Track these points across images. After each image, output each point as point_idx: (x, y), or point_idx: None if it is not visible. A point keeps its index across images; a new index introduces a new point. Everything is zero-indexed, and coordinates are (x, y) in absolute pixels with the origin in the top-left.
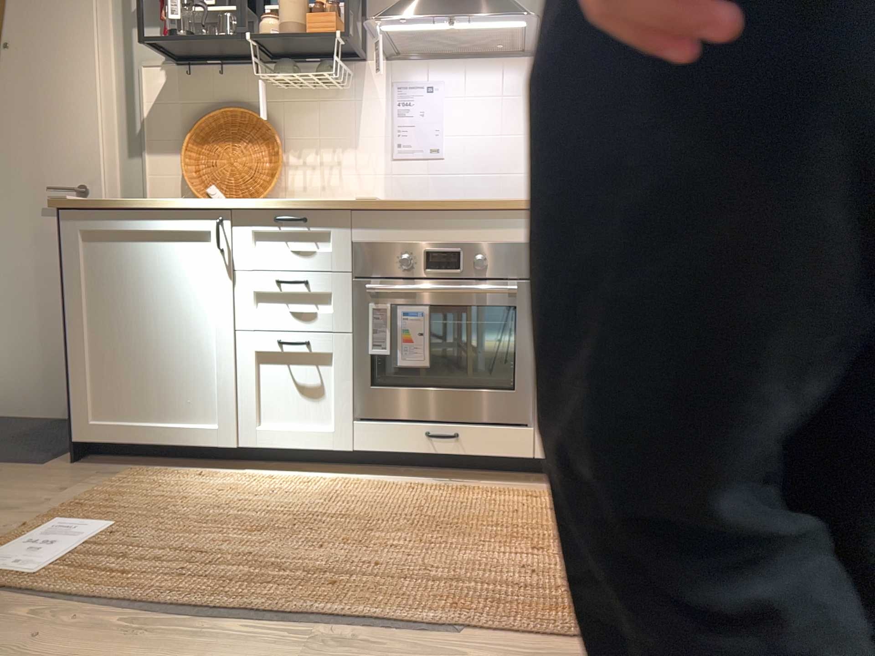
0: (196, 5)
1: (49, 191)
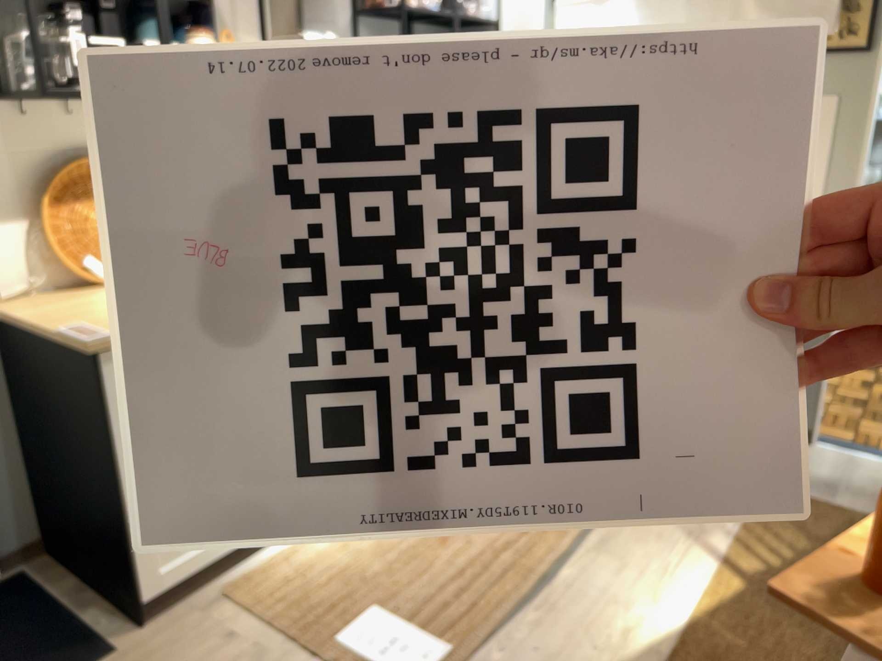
0: (25, 19)
1: None
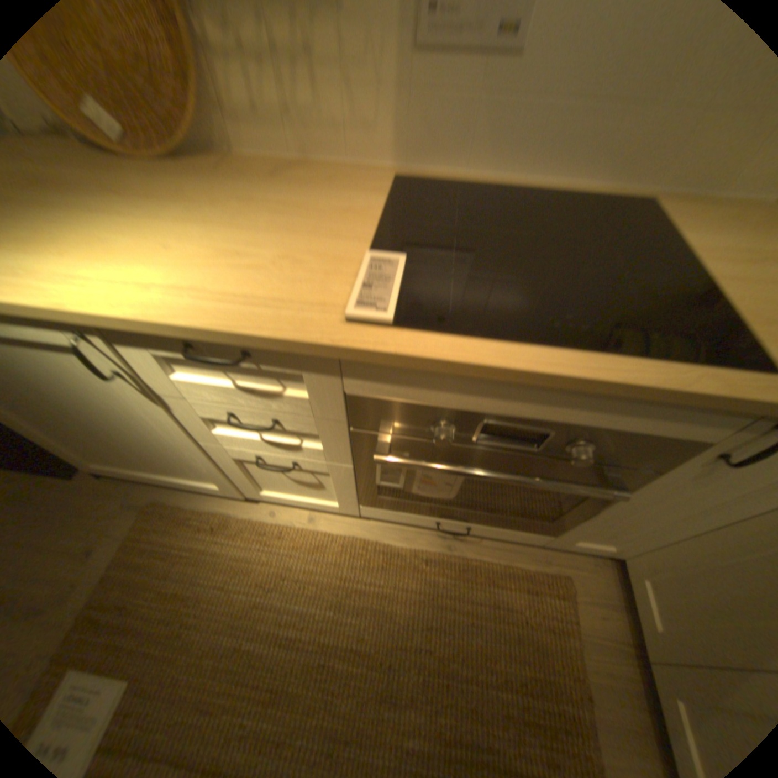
0: None
1: None
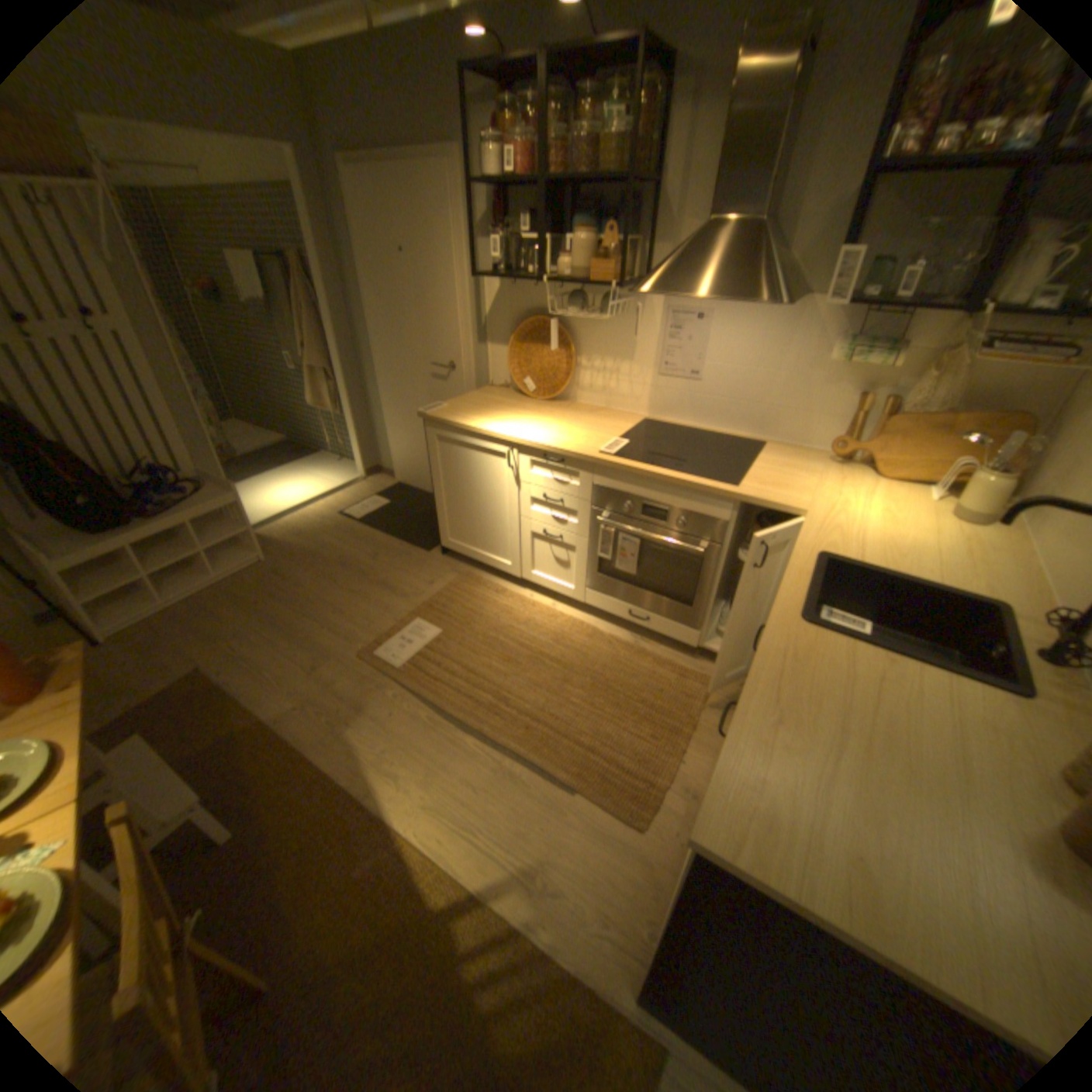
0: (519, 223)
1: (433, 366)
